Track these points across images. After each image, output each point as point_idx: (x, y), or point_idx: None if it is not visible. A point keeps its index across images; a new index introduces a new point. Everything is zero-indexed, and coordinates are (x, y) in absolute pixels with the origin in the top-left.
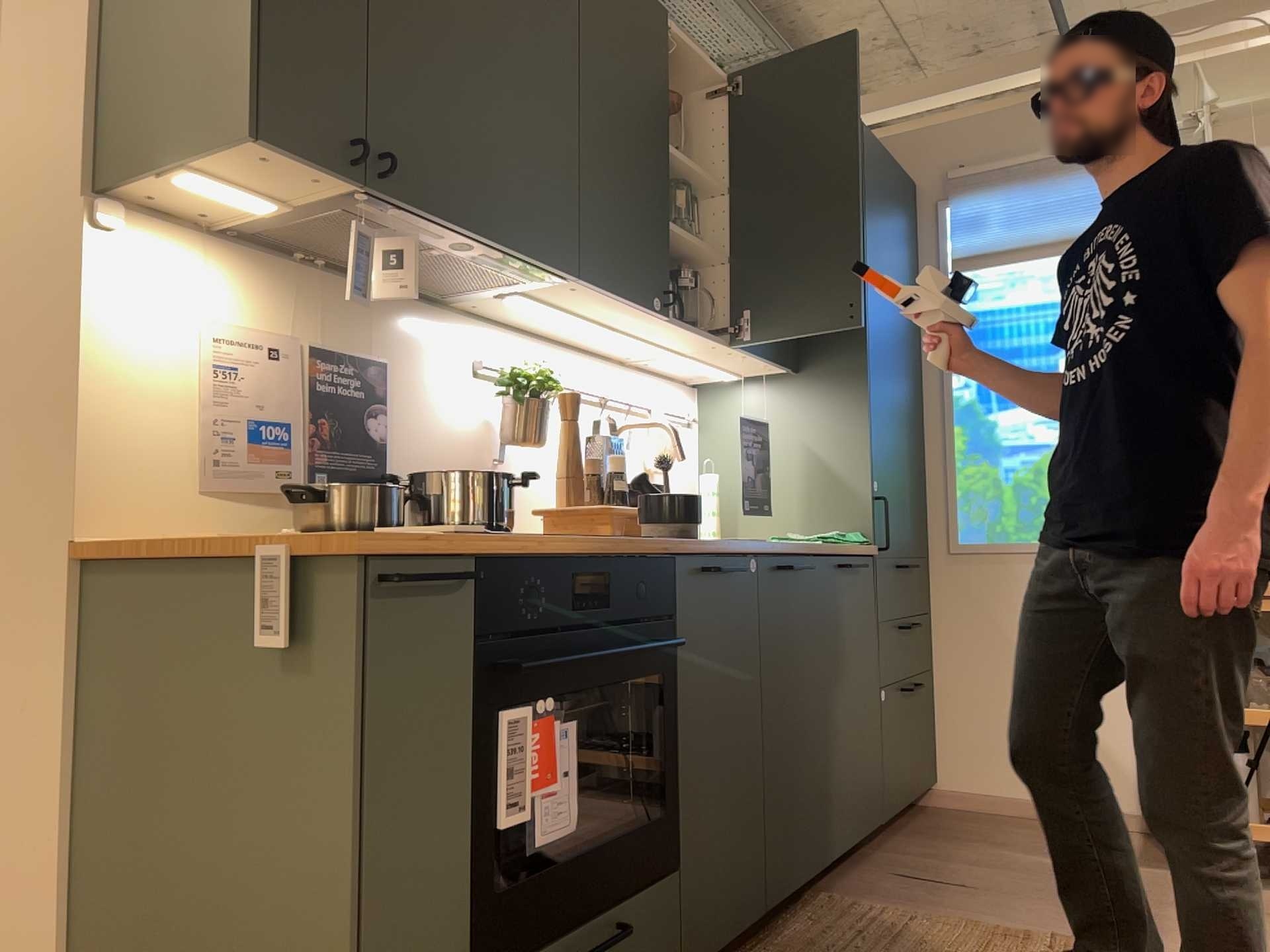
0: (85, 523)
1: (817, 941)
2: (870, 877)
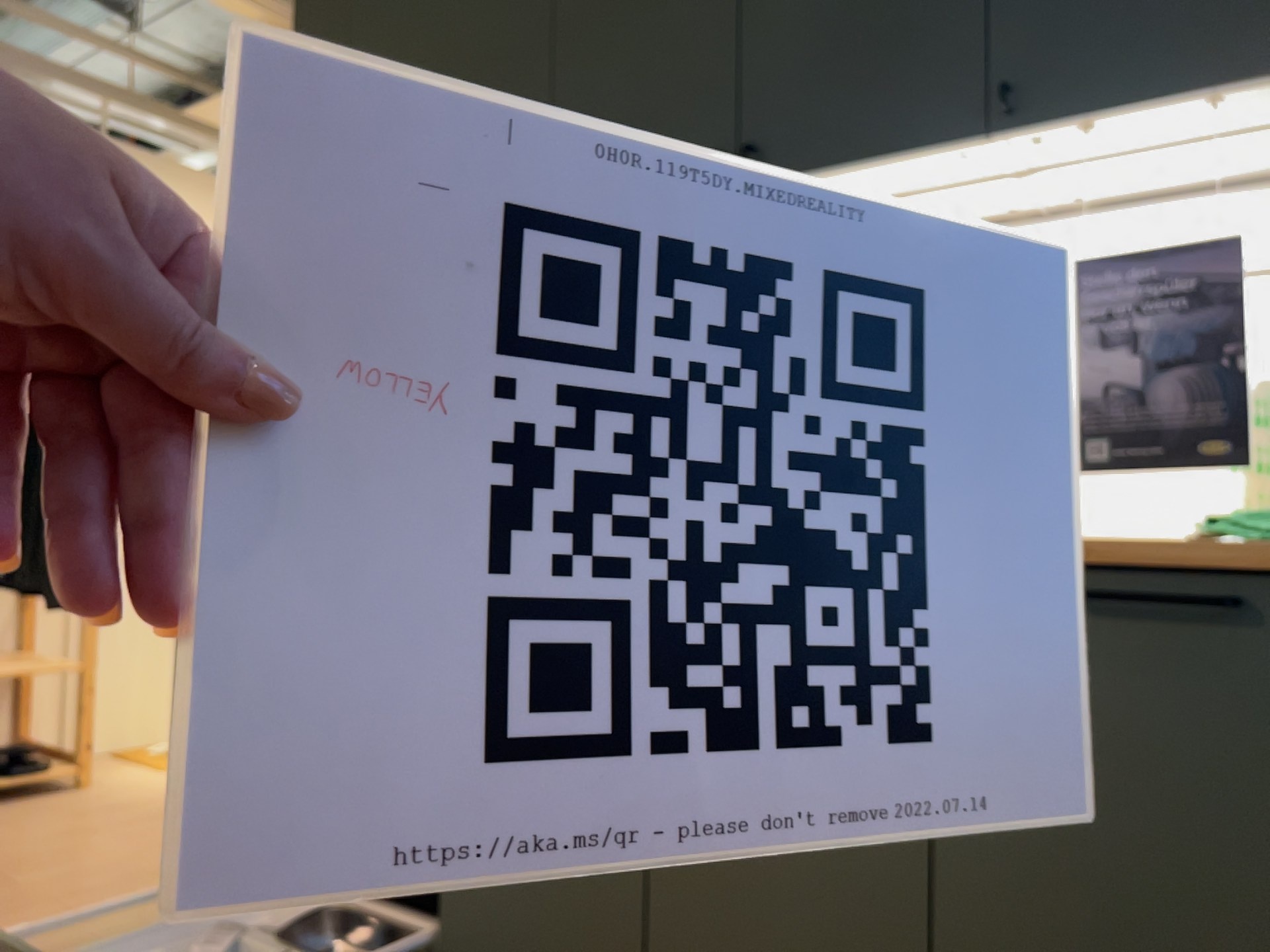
0: None
1: None
2: None
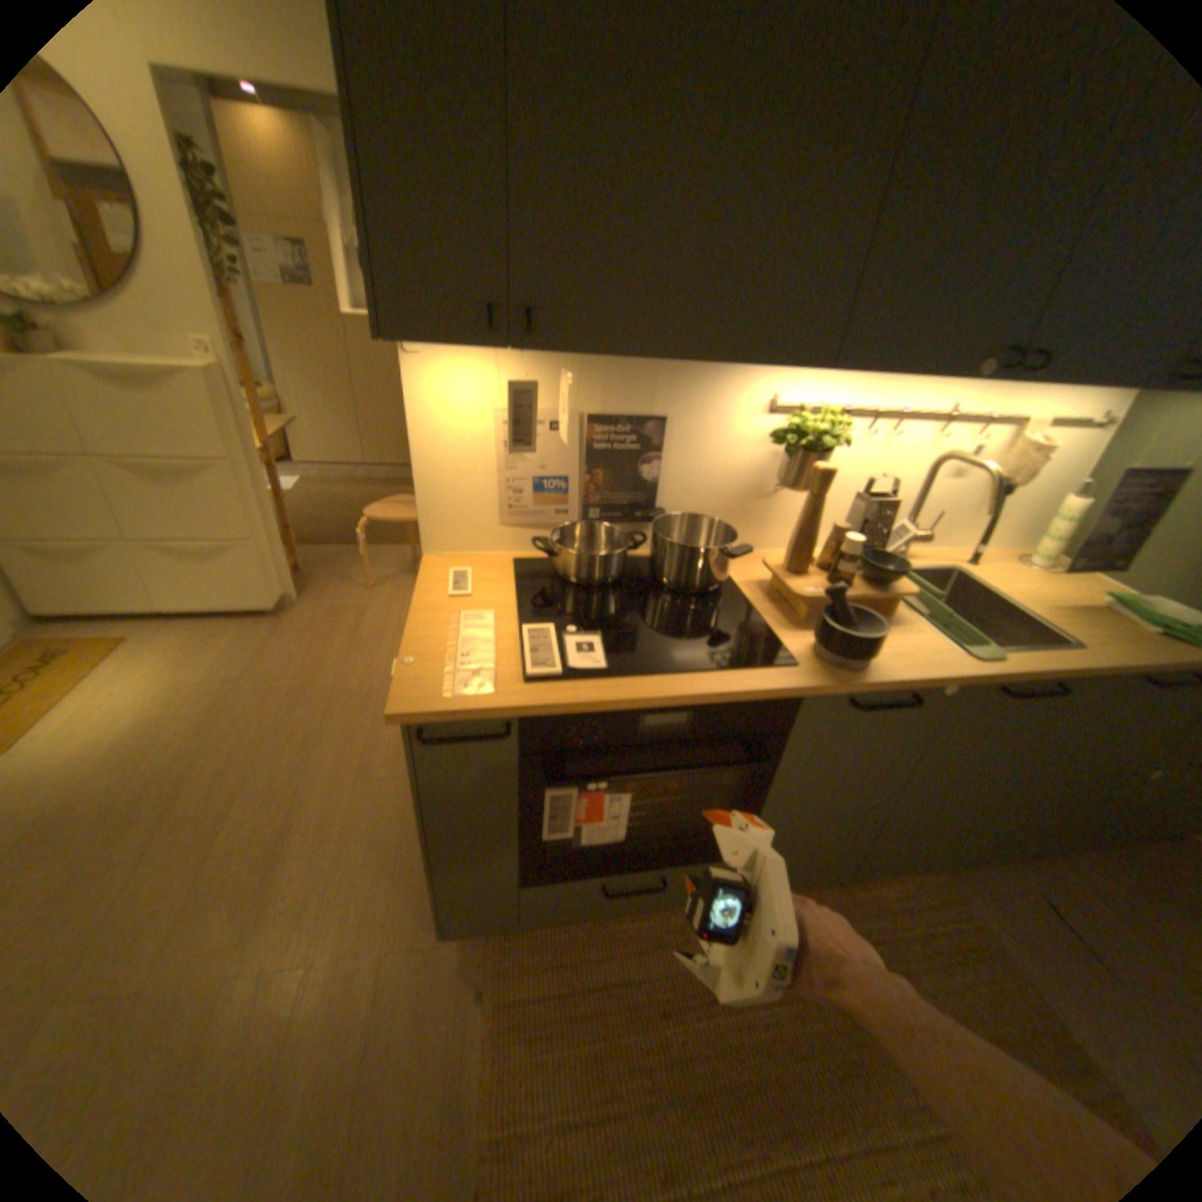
0: (427, 546)
1: (887, 917)
2: (1015, 883)
